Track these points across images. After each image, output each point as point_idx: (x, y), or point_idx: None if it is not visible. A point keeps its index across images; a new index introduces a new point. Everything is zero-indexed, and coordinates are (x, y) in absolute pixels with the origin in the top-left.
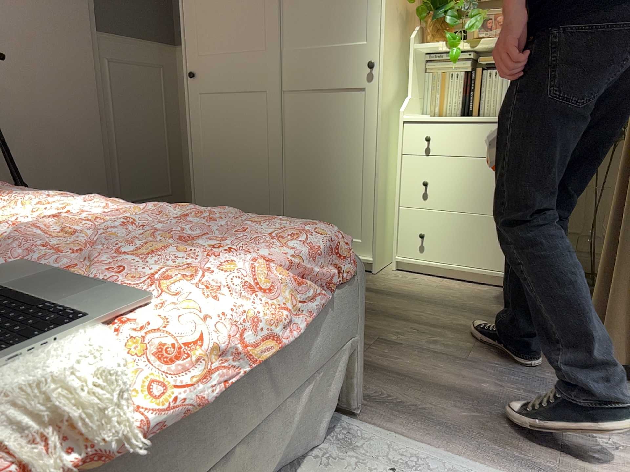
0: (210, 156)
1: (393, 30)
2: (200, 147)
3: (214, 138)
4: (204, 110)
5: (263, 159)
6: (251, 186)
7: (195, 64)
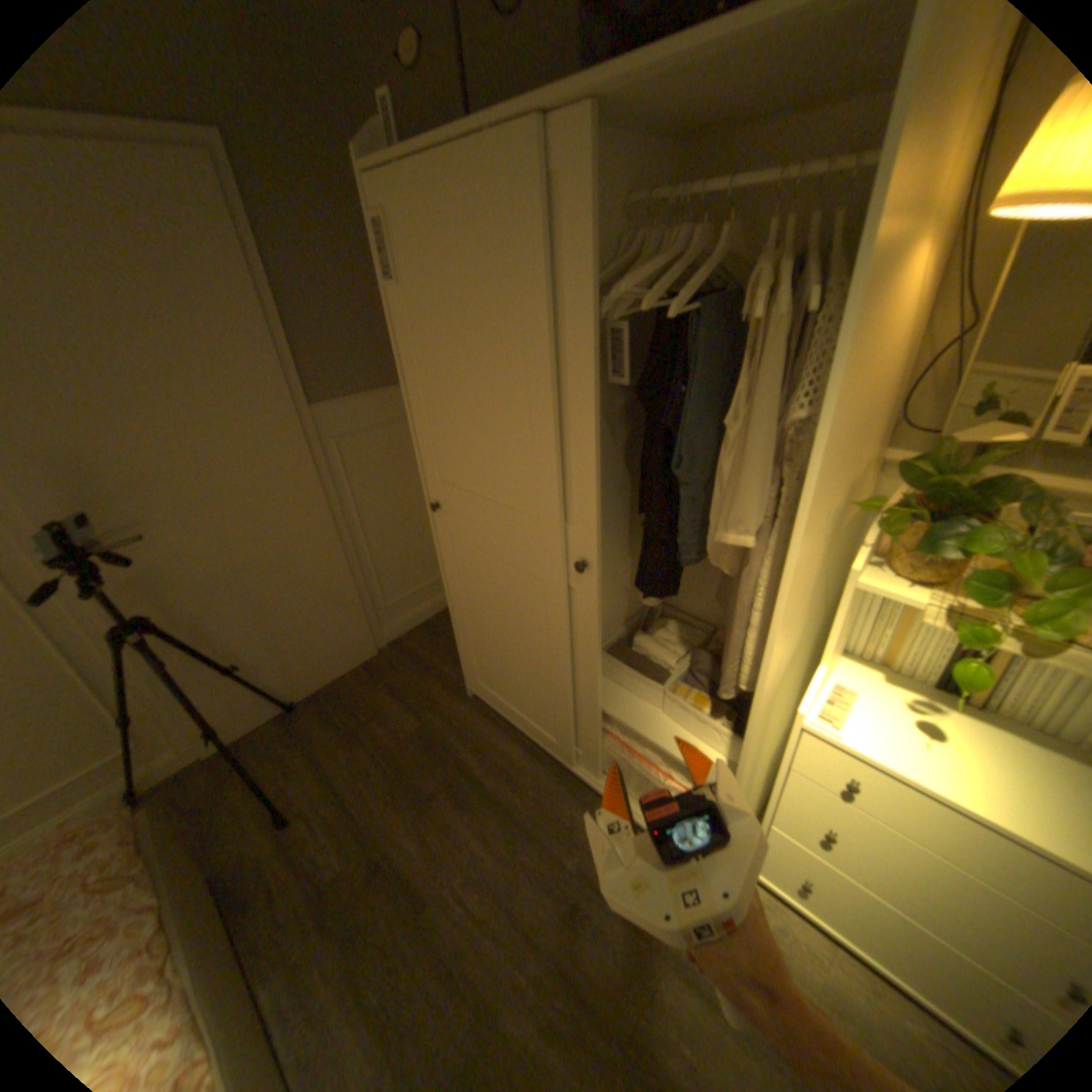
0: (472, 615)
1: (809, 569)
2: (458, 599)
3: (474, 598)
4: (458, 558)
5: (543, 662)
6: (529, 682)
7: (437, 491)
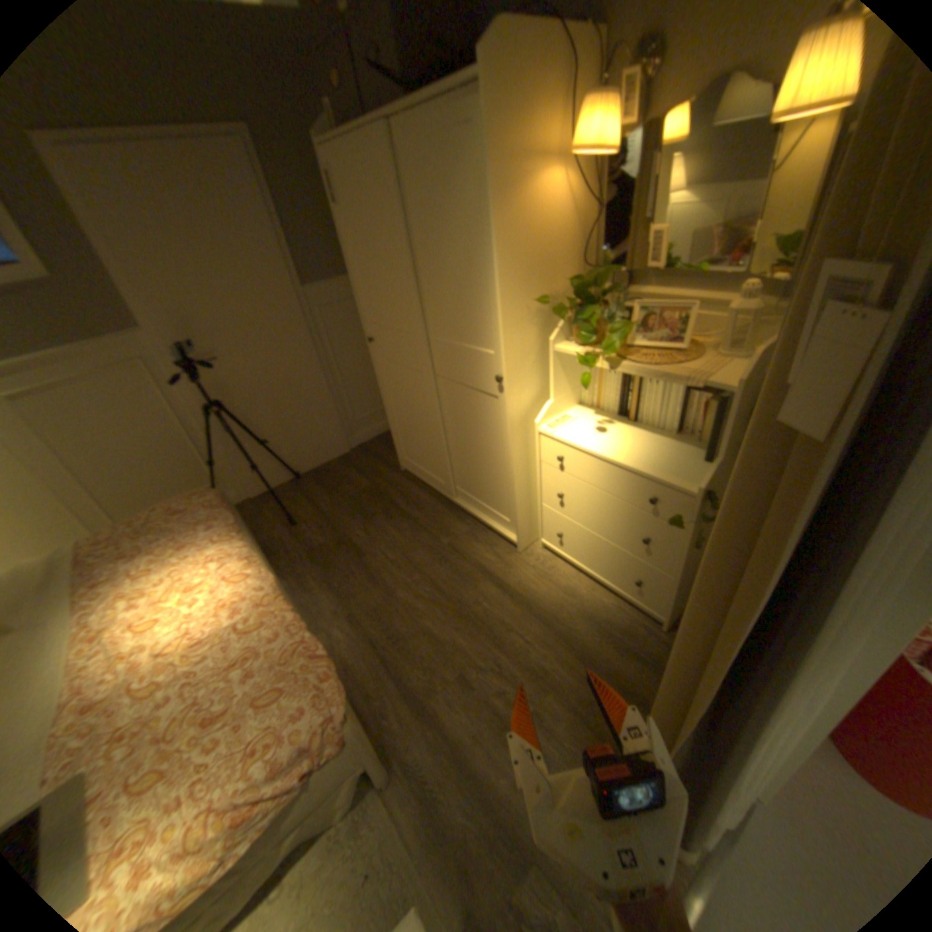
0: (398, 410)
1: (525, 338)
2: (390, 401)
3: (397, 397)
4: (387, 372)
5: (432, 429)
6: (429, 446)
7: (372, 330)
